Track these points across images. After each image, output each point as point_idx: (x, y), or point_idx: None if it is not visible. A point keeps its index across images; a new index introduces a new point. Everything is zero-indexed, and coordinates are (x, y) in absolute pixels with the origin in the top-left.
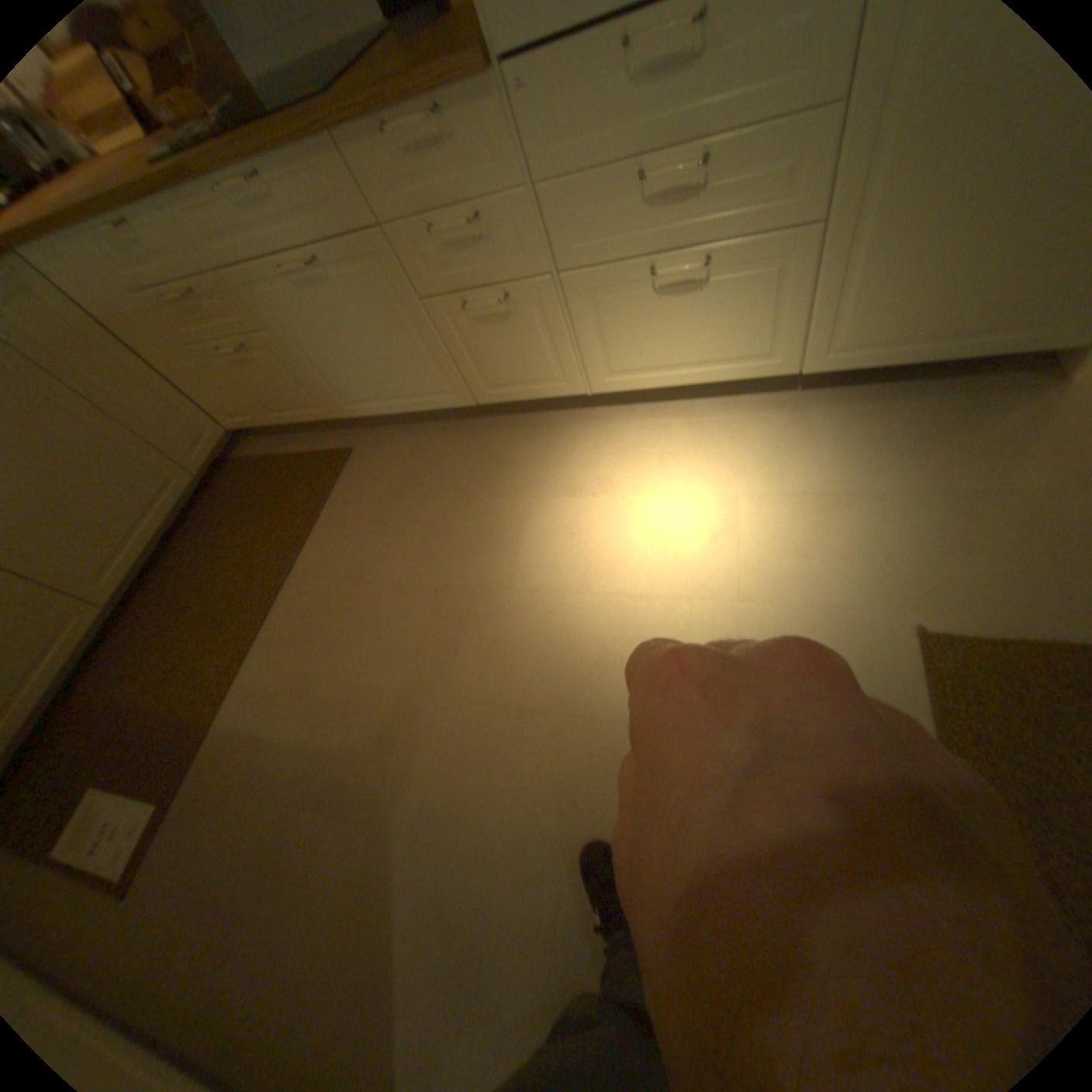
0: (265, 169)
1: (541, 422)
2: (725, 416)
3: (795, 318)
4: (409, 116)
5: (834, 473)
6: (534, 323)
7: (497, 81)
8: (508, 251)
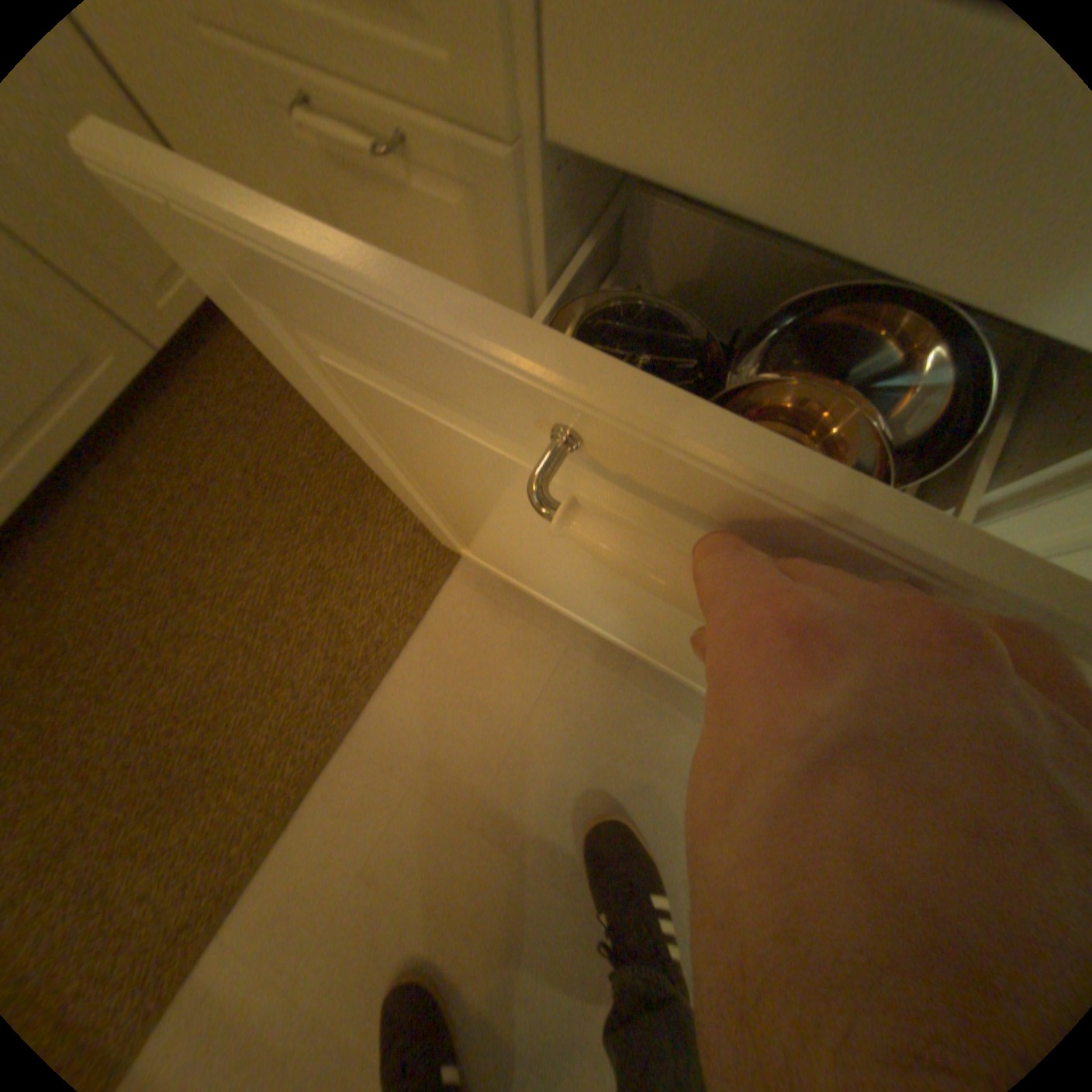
0: None
1: None
2: None
3: None
4: None
5: None
6: None
7: None
8: None
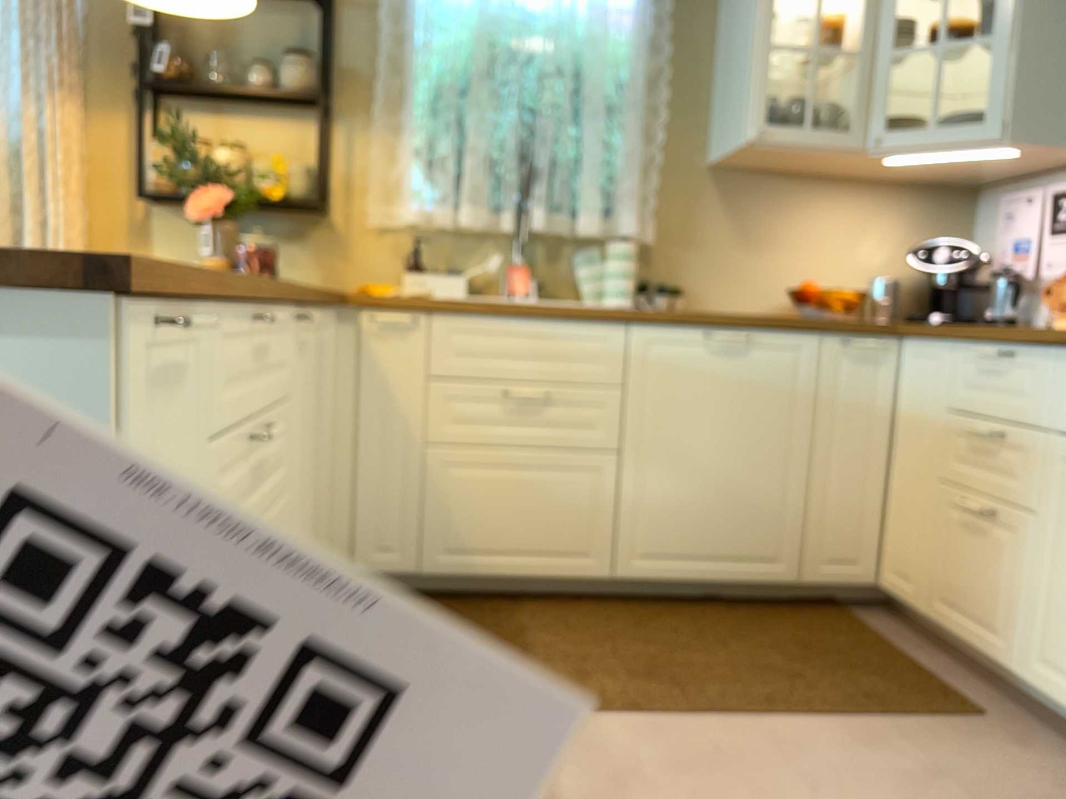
0: None
1: None
2: None
3: None
4: None
5: None
6: None
7: None
8: None
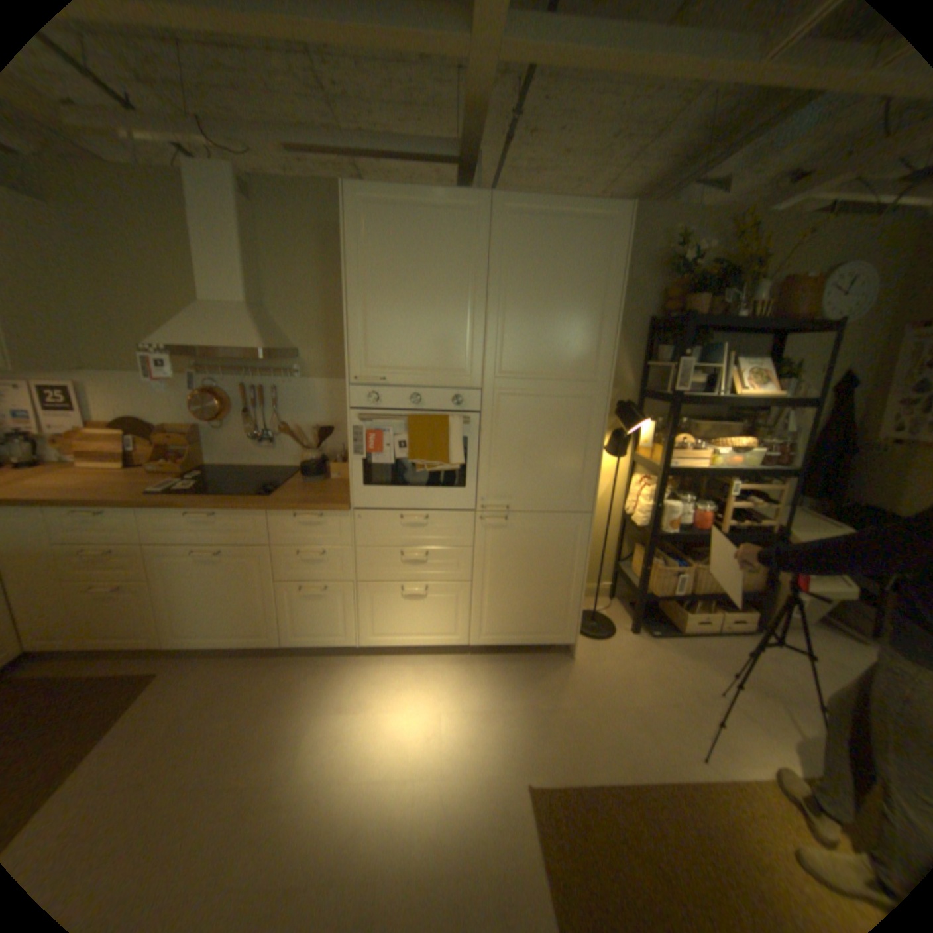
0: (222, 513)
1: (321, 663)
2: (433, 666)
3: (464, 618)
4: (310, 515)
5: (486, 700)
6: (337, 602)
7: (351, 514)
8: (335, 568)
